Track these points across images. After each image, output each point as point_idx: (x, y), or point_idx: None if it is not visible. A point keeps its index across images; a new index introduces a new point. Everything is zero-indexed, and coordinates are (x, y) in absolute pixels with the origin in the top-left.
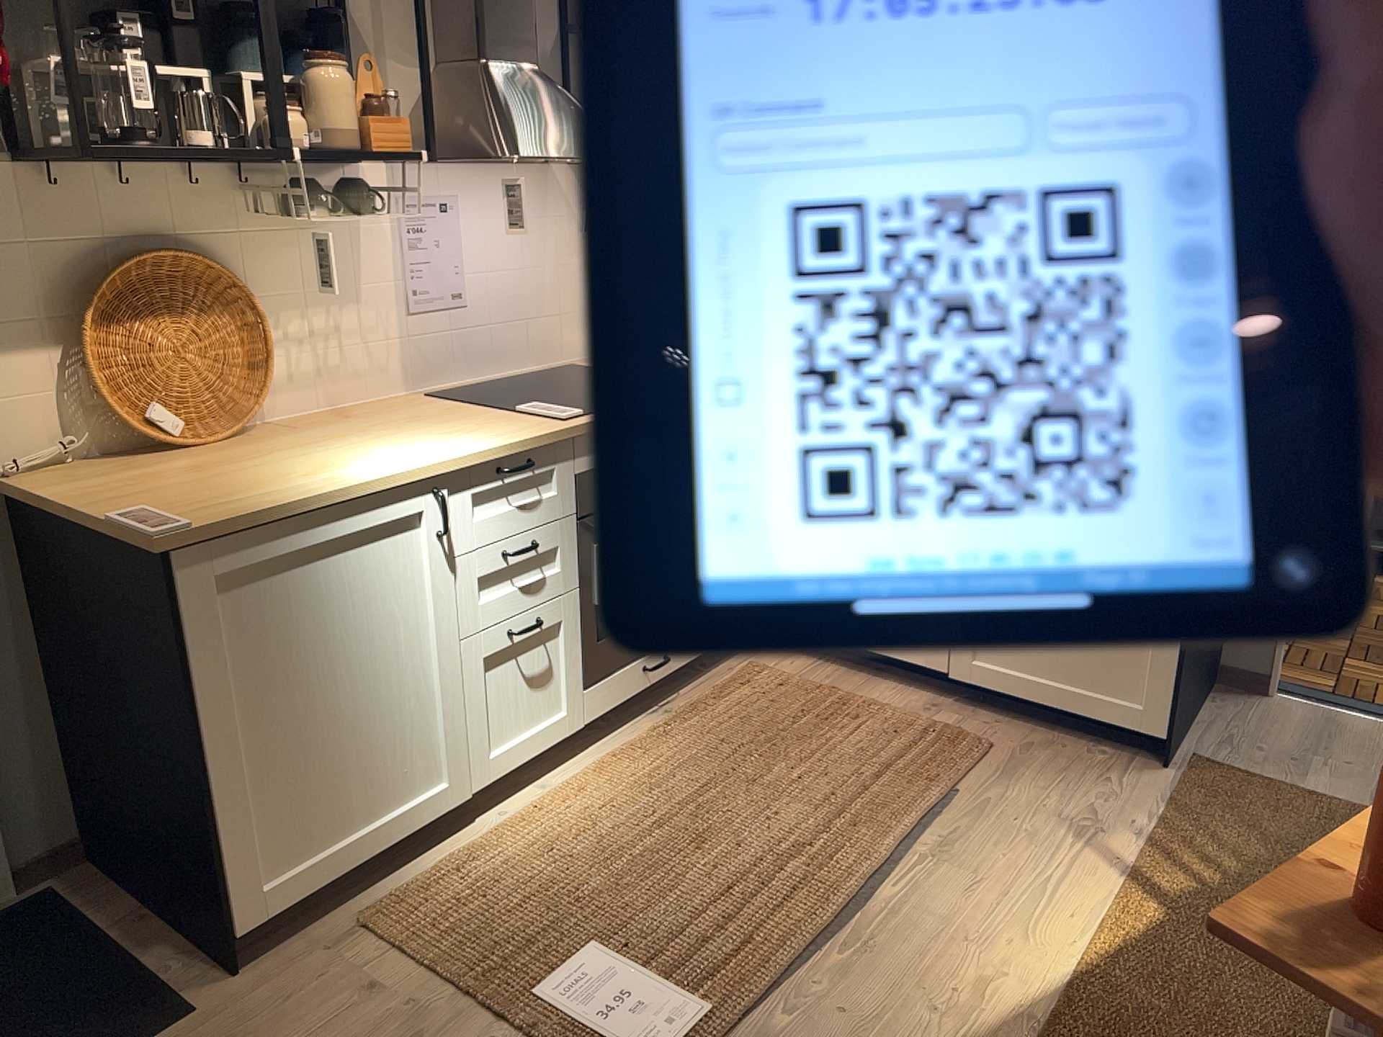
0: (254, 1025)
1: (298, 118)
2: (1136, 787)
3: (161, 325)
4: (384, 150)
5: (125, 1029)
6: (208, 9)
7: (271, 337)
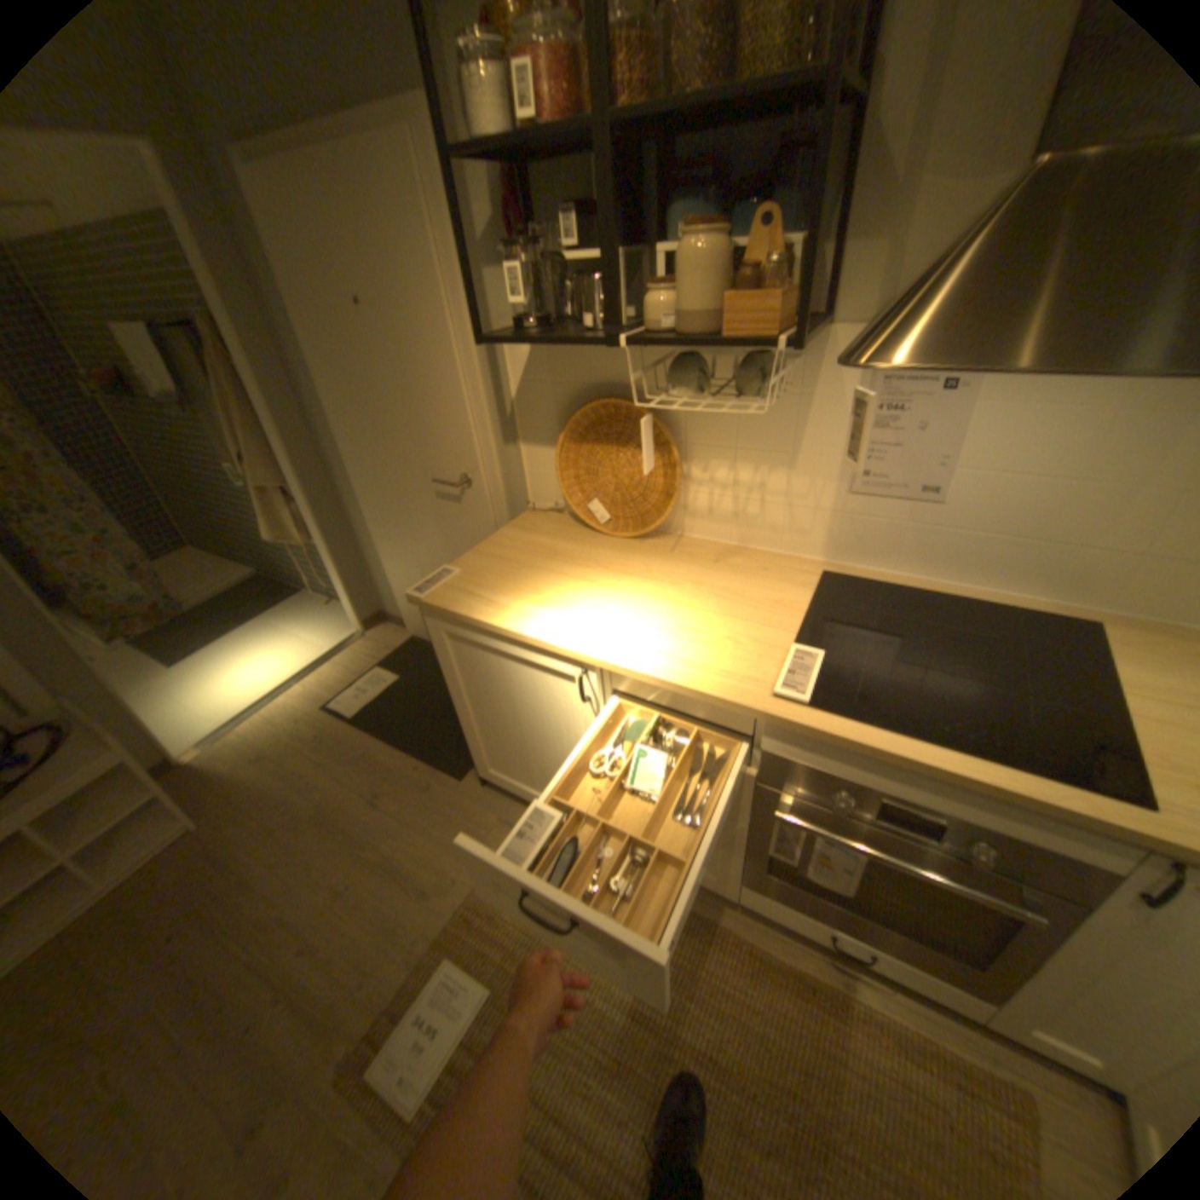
0: (448, 809)
1: (662, 294)
2: None
3: (609, 448)
4: (734, 331)
5: (451, 759)
6: (691, 160)
7: (678, 477)
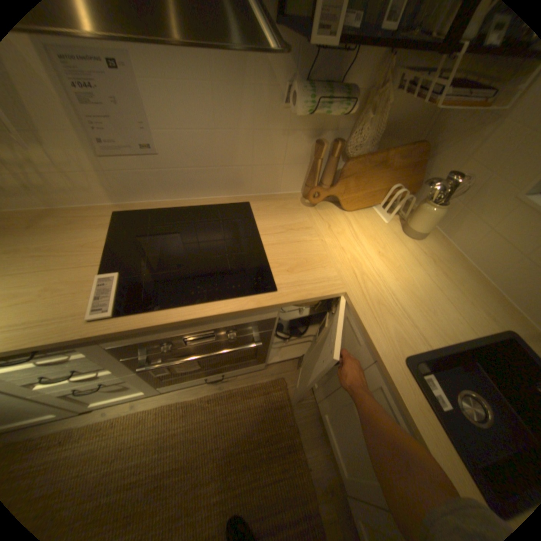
0: None
1: None
2: None
3: None
4: None
5: None
6: None
7: None
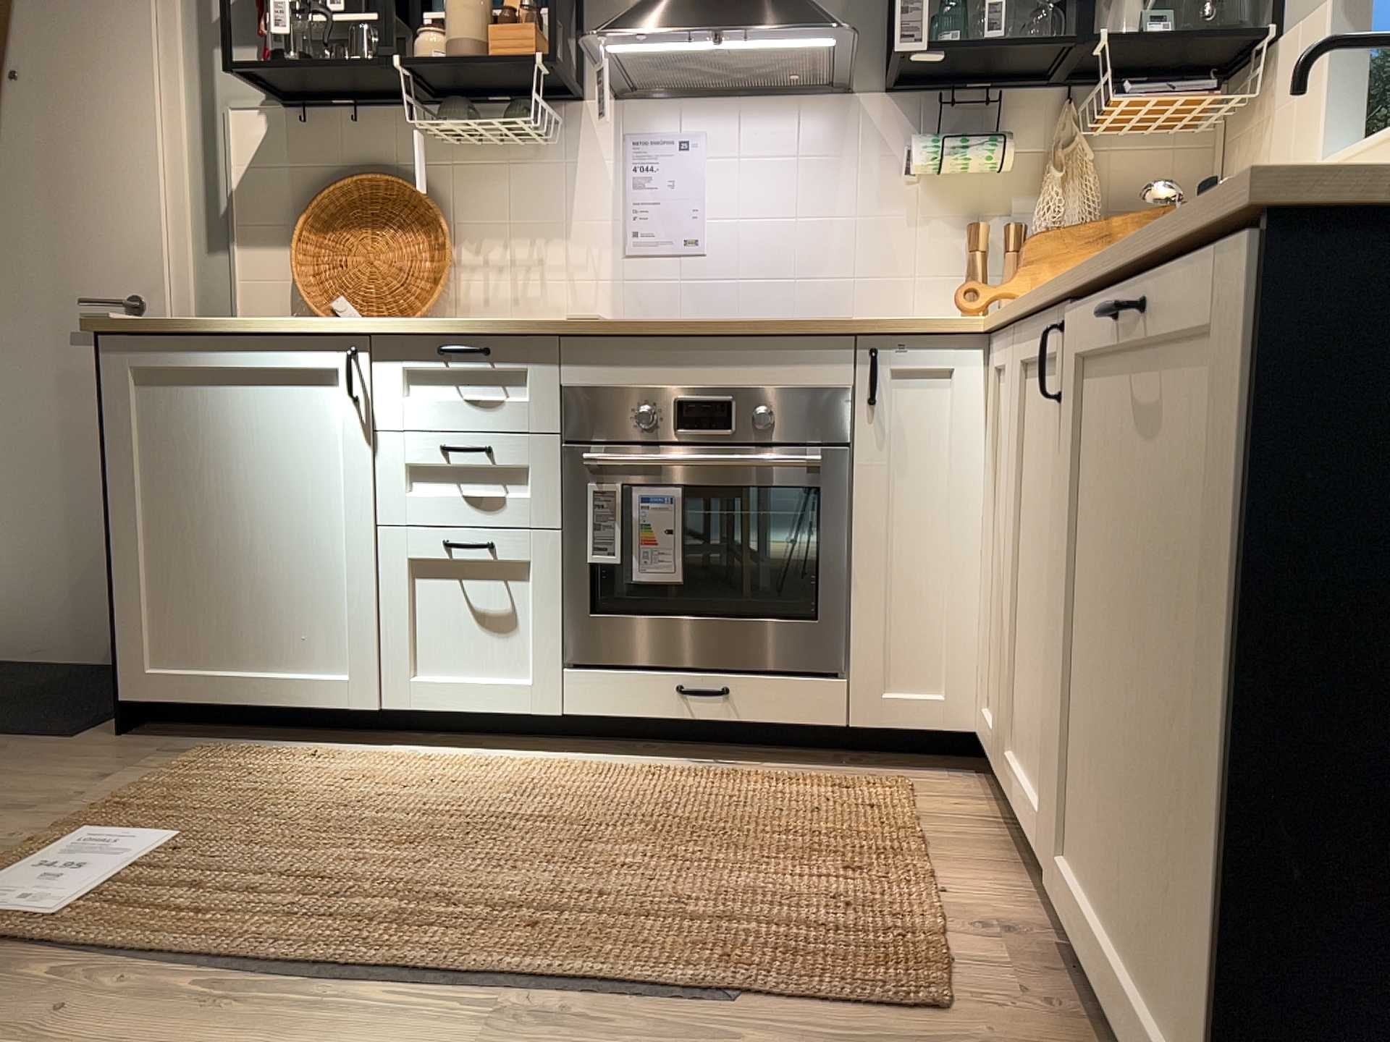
0: (53, 757)
1: (430, 37)
2: None
3: (361, 234)
4: (497, 56)
5: (47, 726)
6: None
7: (445, 252)
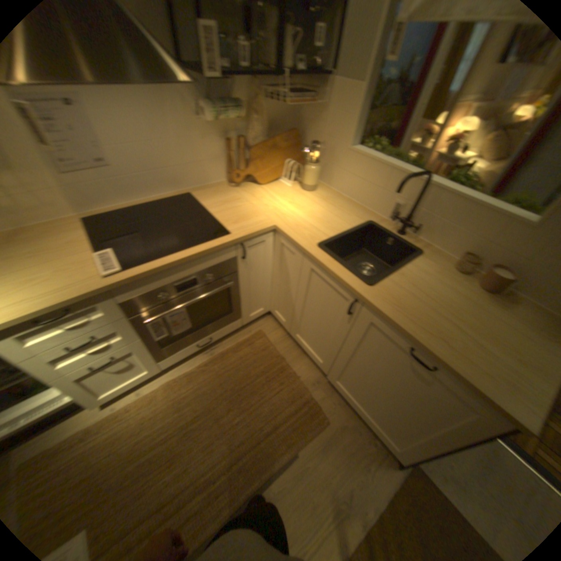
0: None
1: None
2: (377, 481)
3: None
4: None
5: None
6: None
7: None
